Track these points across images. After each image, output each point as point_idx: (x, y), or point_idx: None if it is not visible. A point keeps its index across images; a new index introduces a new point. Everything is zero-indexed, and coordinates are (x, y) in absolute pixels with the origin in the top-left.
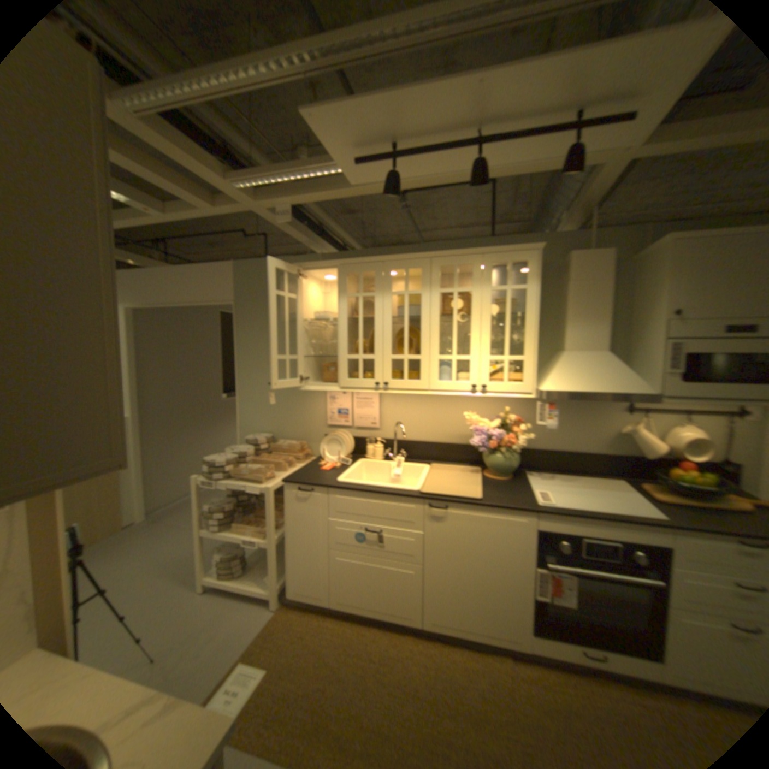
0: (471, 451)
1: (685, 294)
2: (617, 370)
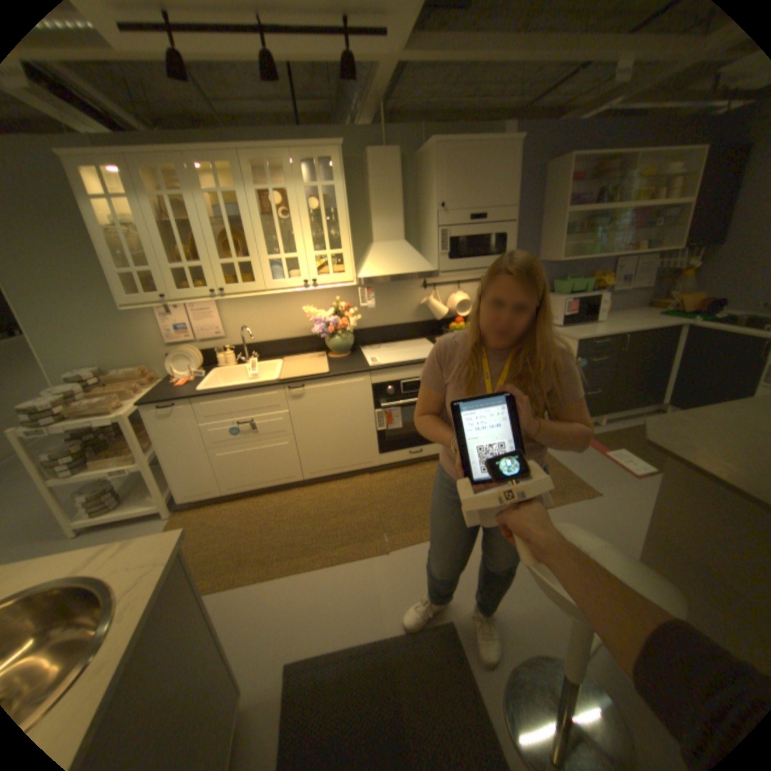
0: (316, 341)
1: (446, 190)
2: (410, 255)
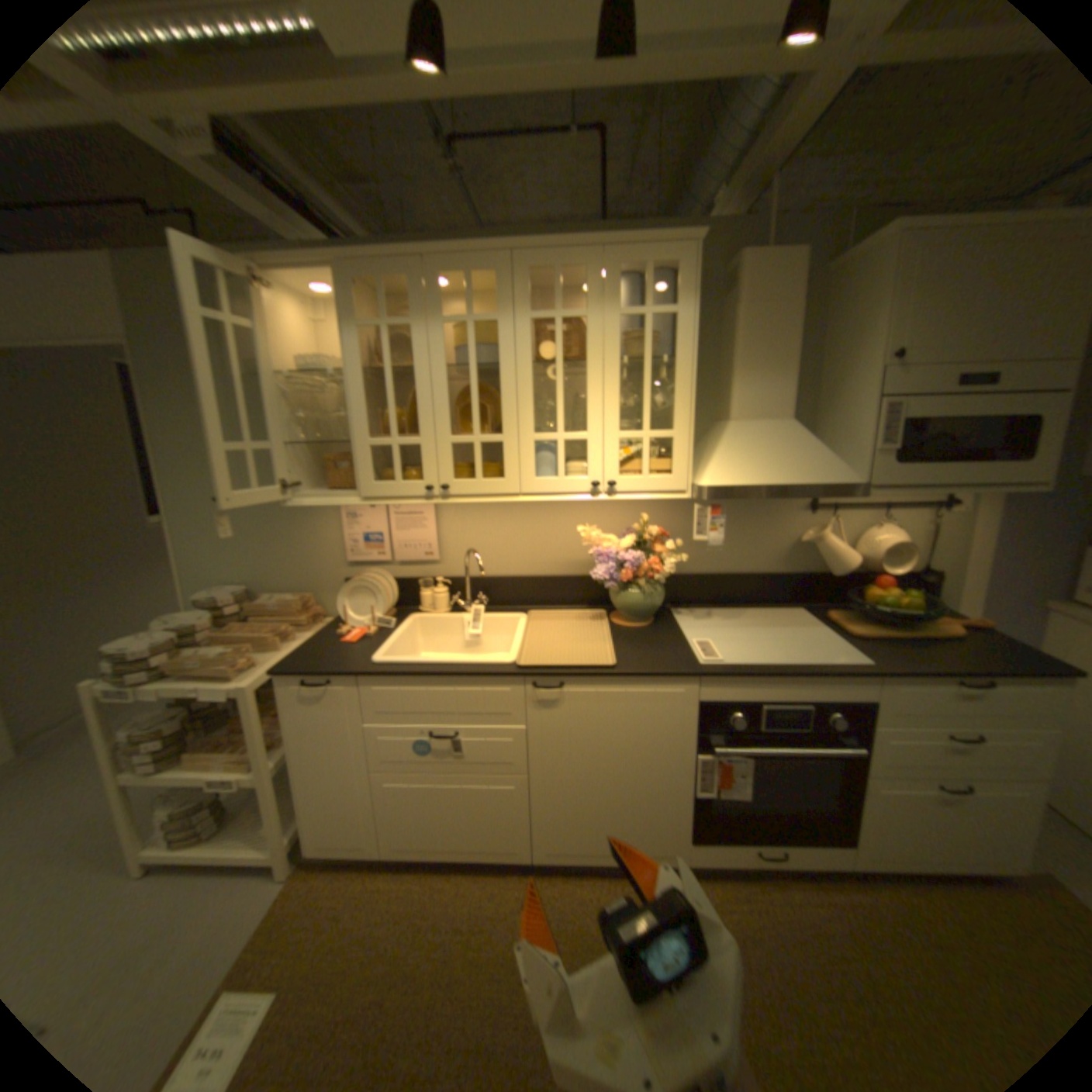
0: (588, 585)
1: (911, 323)
2: (808, 447)
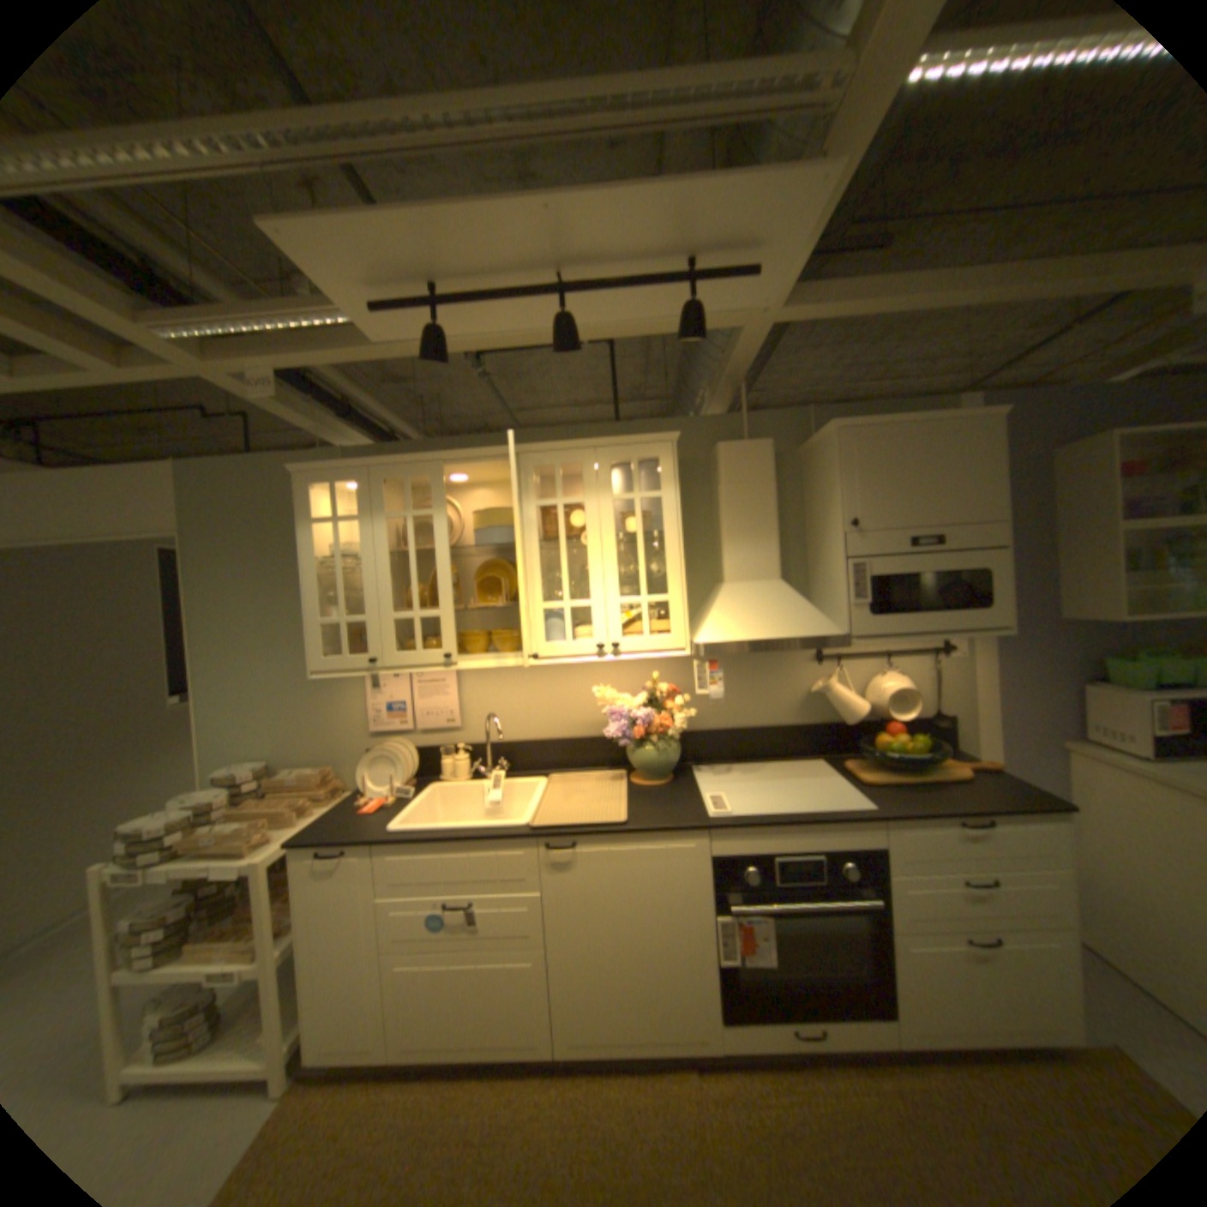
0: (610, 747)
1: (859, 499)
2: (793, 605)
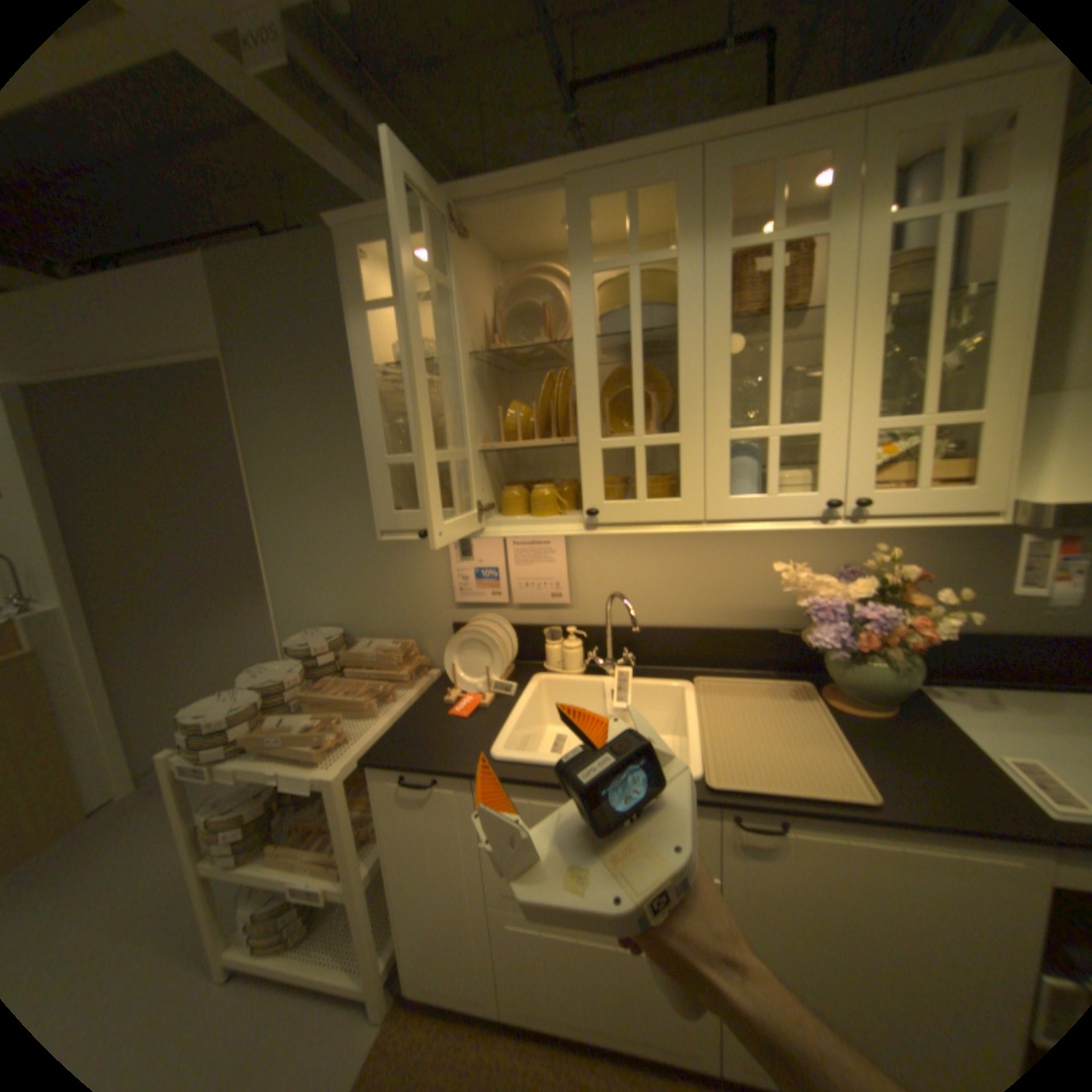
0: (782, 644)
1: None
2: None
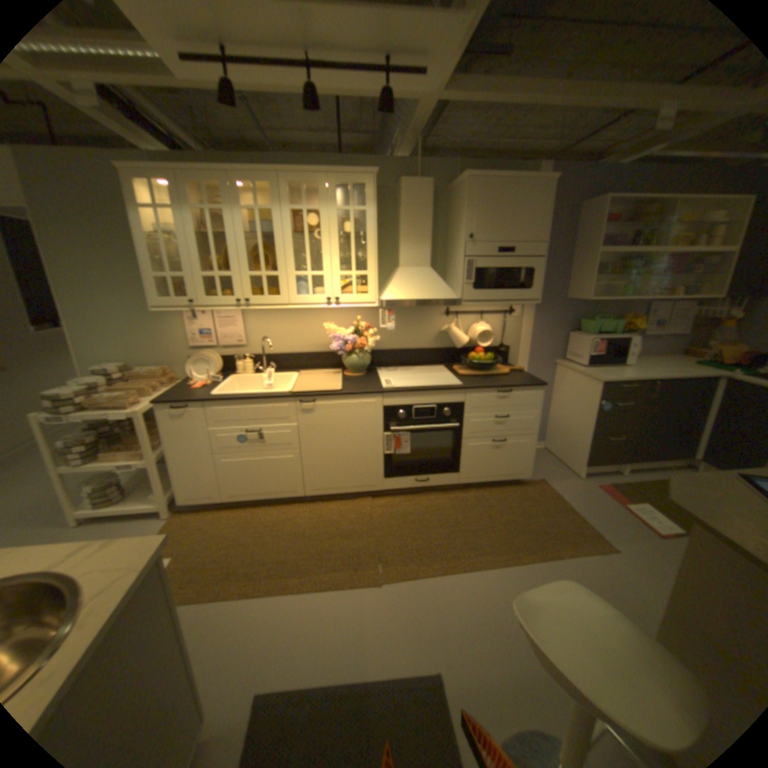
0: (334, 357)
1: (476, 222)
2: (435, 282)
